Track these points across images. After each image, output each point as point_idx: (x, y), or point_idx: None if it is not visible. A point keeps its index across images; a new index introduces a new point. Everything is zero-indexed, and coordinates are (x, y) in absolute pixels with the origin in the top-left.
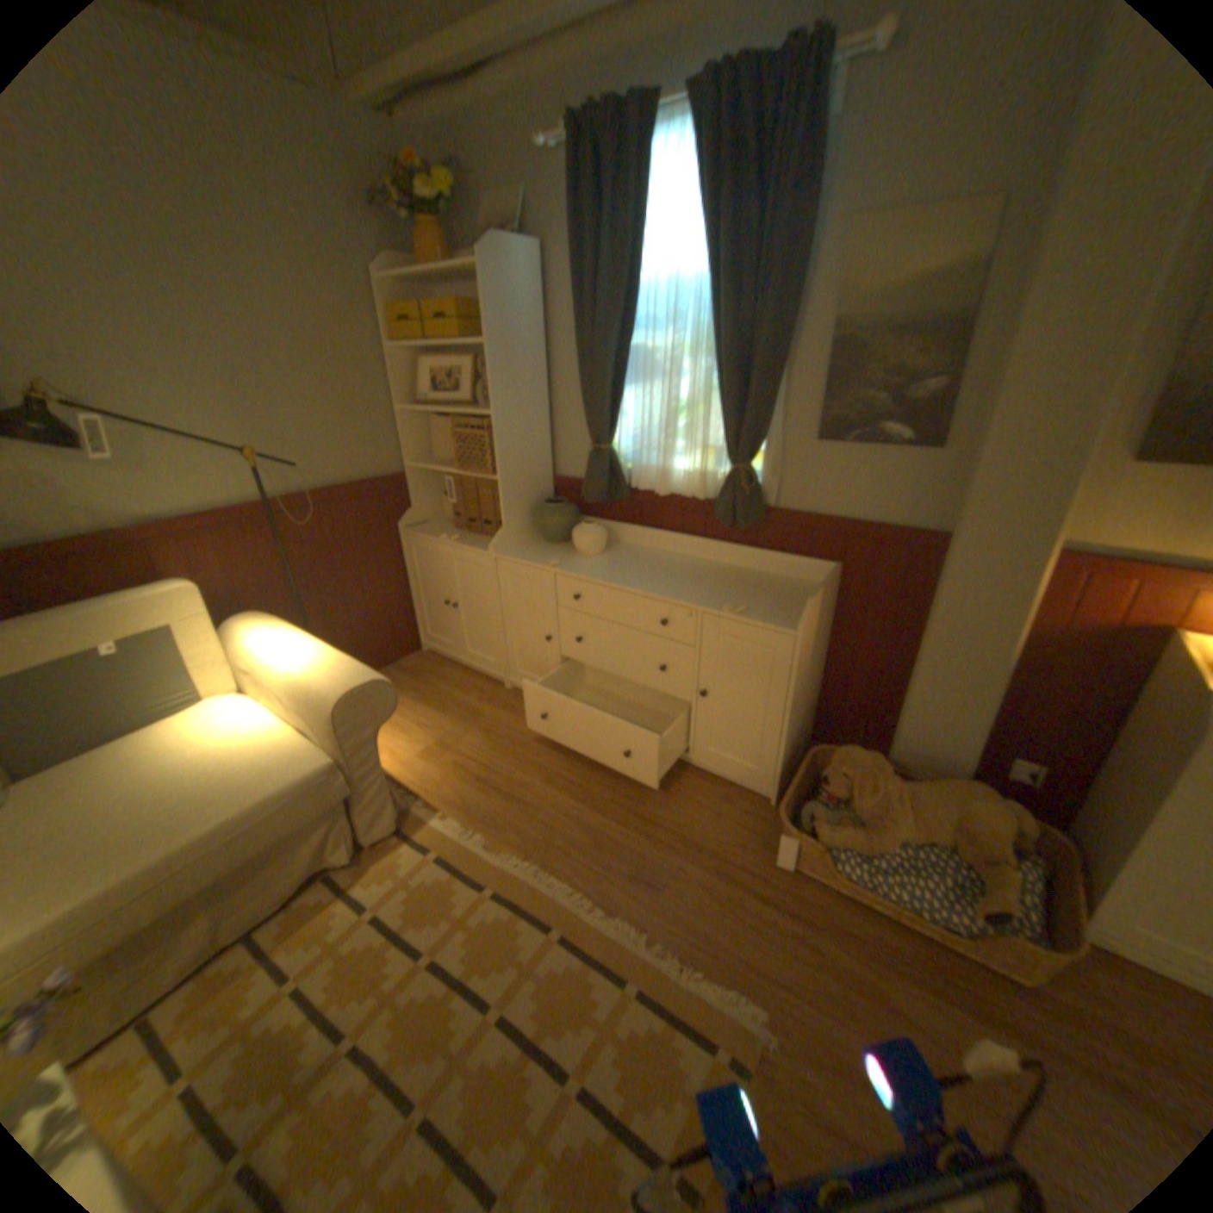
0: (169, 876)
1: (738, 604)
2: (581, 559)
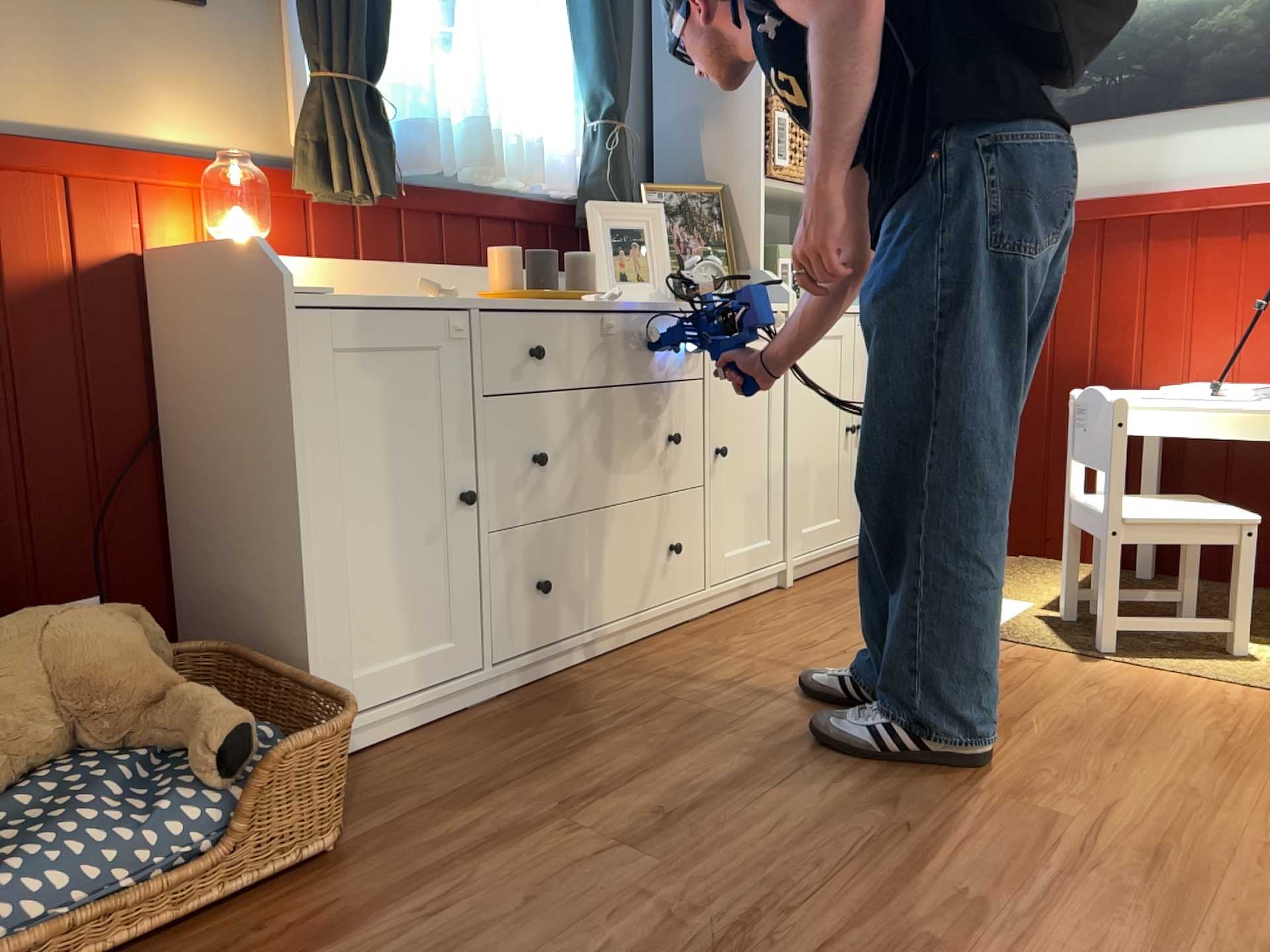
0: None
1: None
2: None
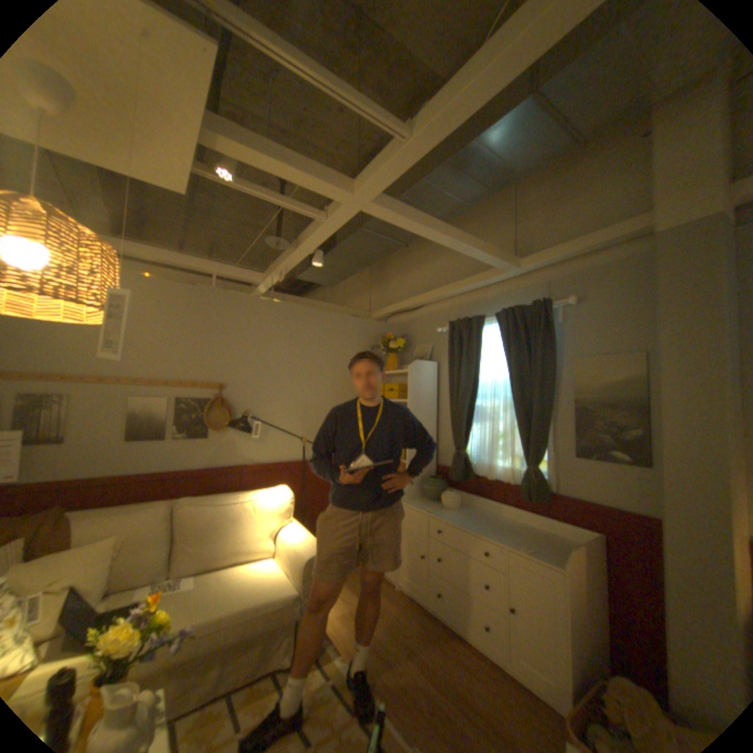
0: (217, 631)
1: (531, 549)
2: (444, 511)
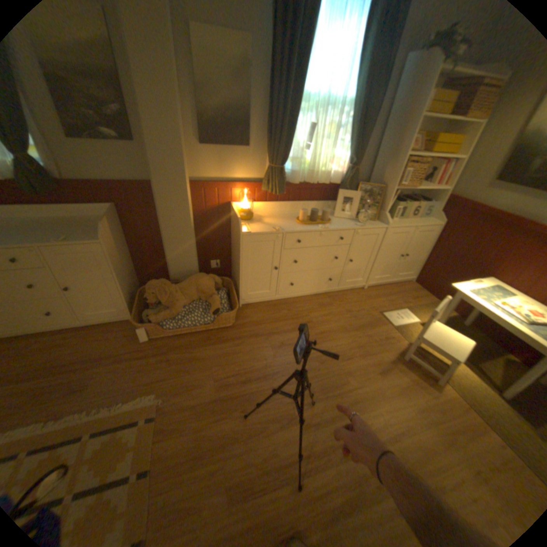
0: None
1: (59, 236)
2: None
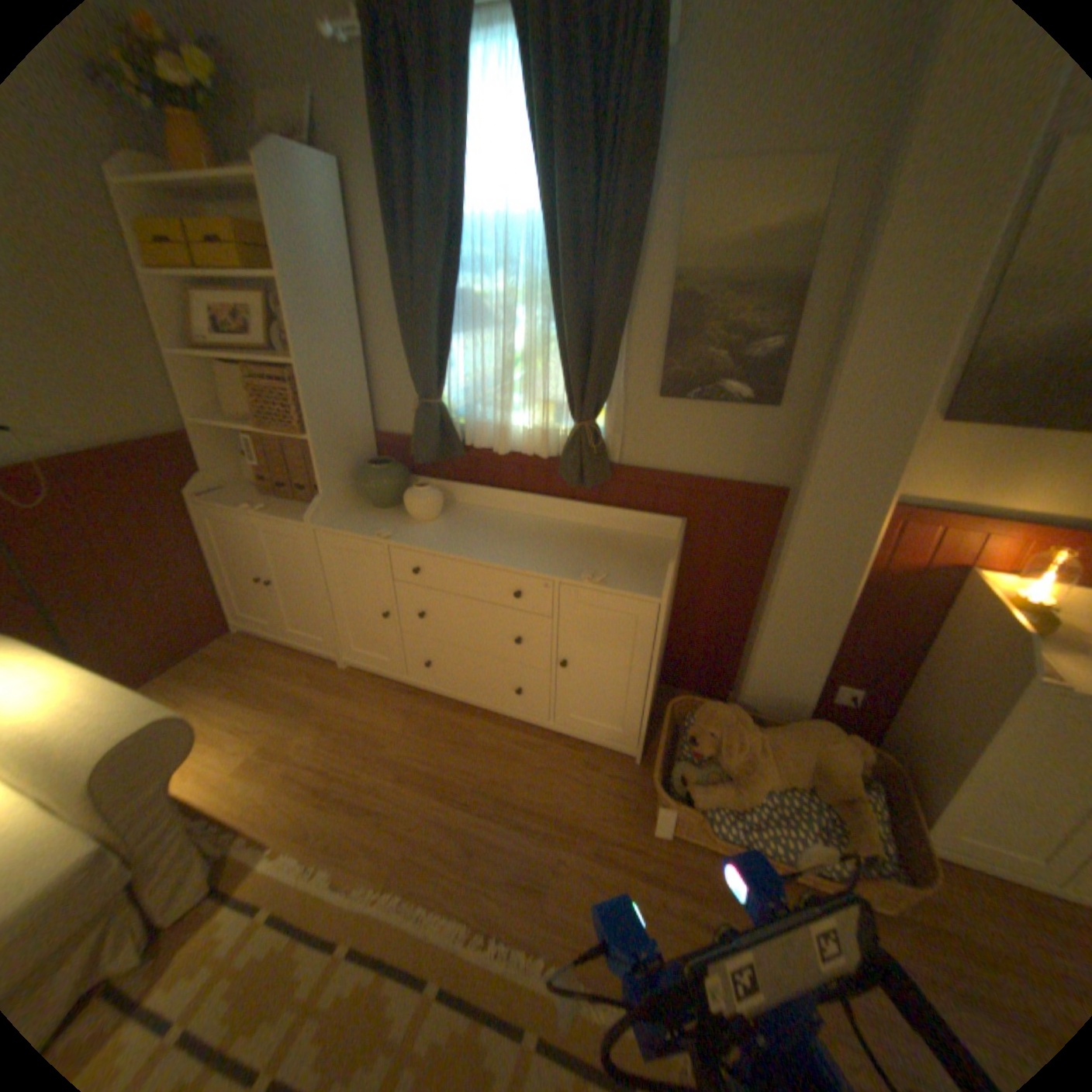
0: None
1: (594, 569)
2: (417, 526)
